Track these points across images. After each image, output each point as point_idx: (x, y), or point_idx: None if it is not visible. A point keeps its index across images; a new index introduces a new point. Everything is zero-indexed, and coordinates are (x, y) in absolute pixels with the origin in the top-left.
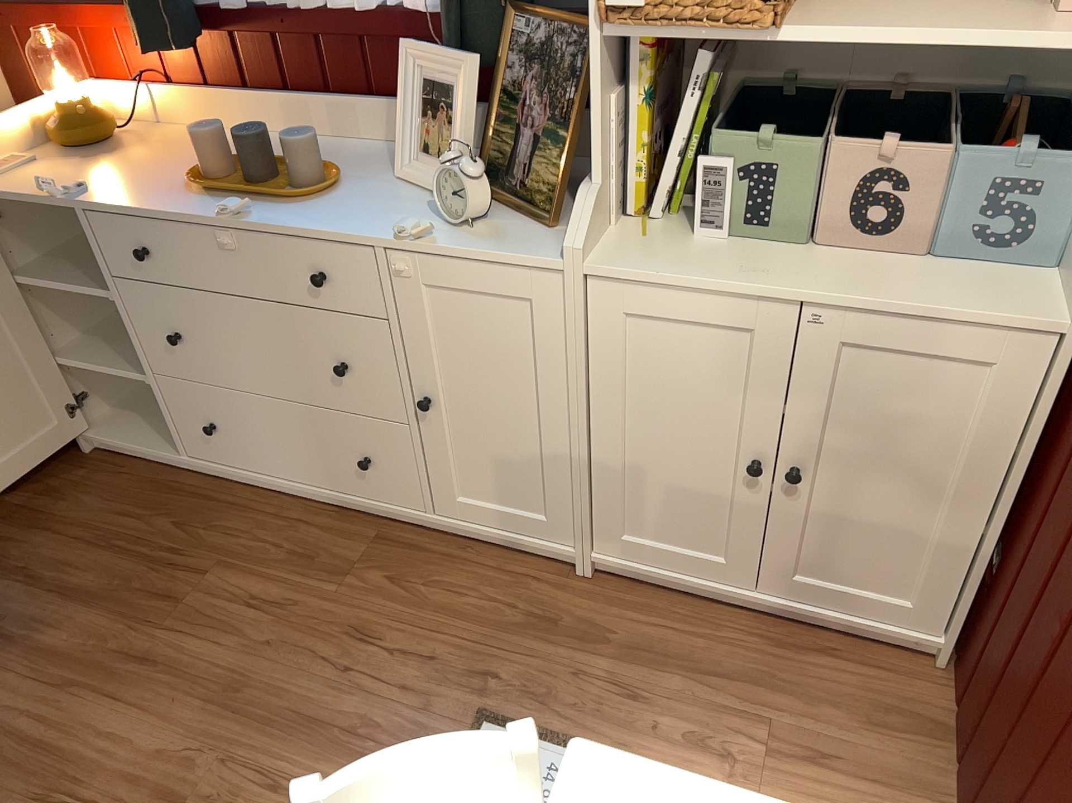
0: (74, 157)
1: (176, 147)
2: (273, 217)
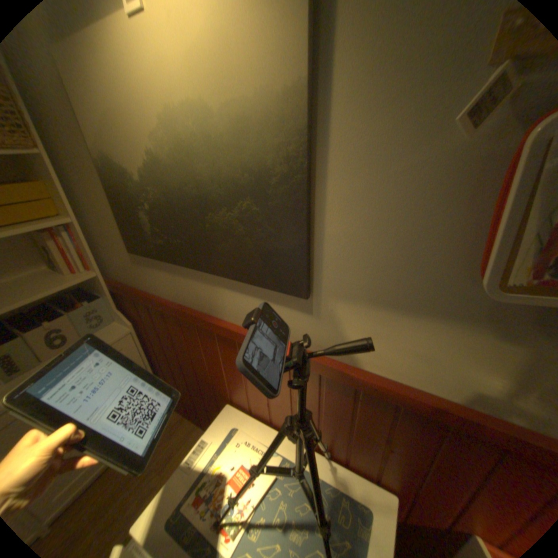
0: None
1: None
2: None
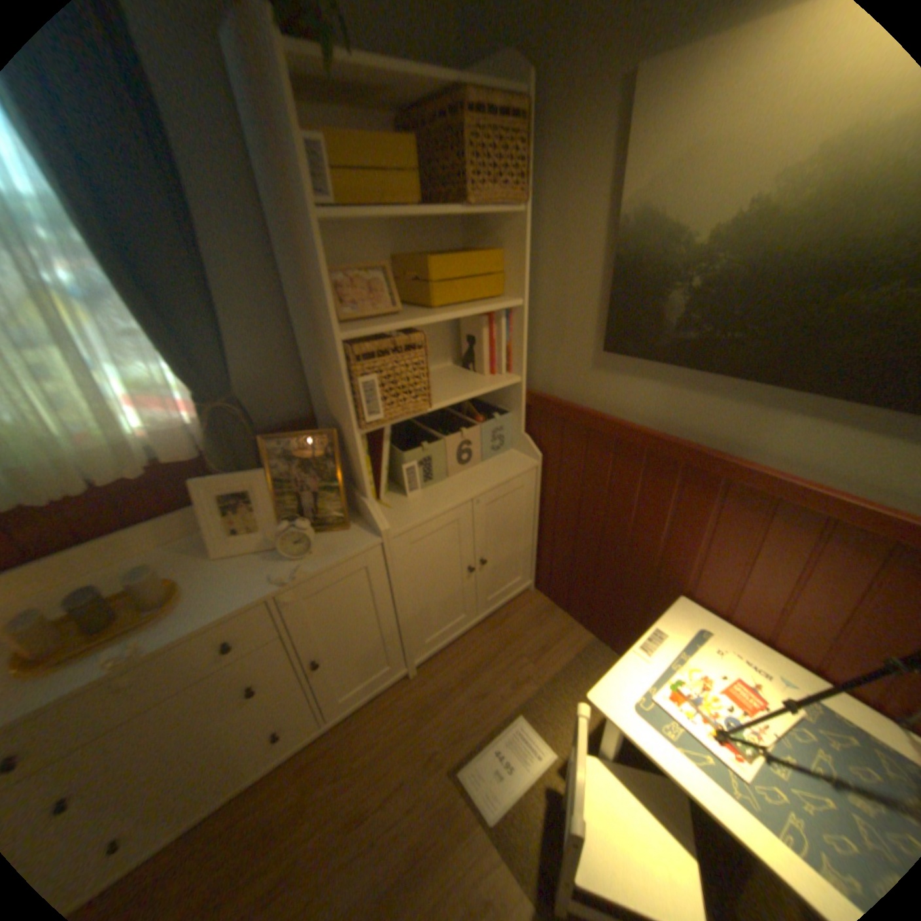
0: None
1: None
2: (166, 636)
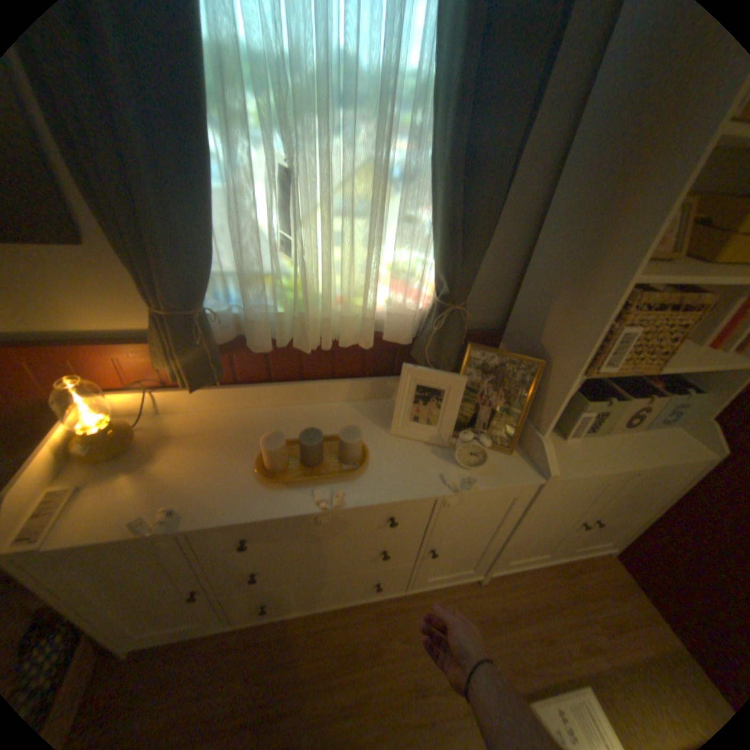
0: (114, 472)
1: (200, 436)
2: (359, 496)
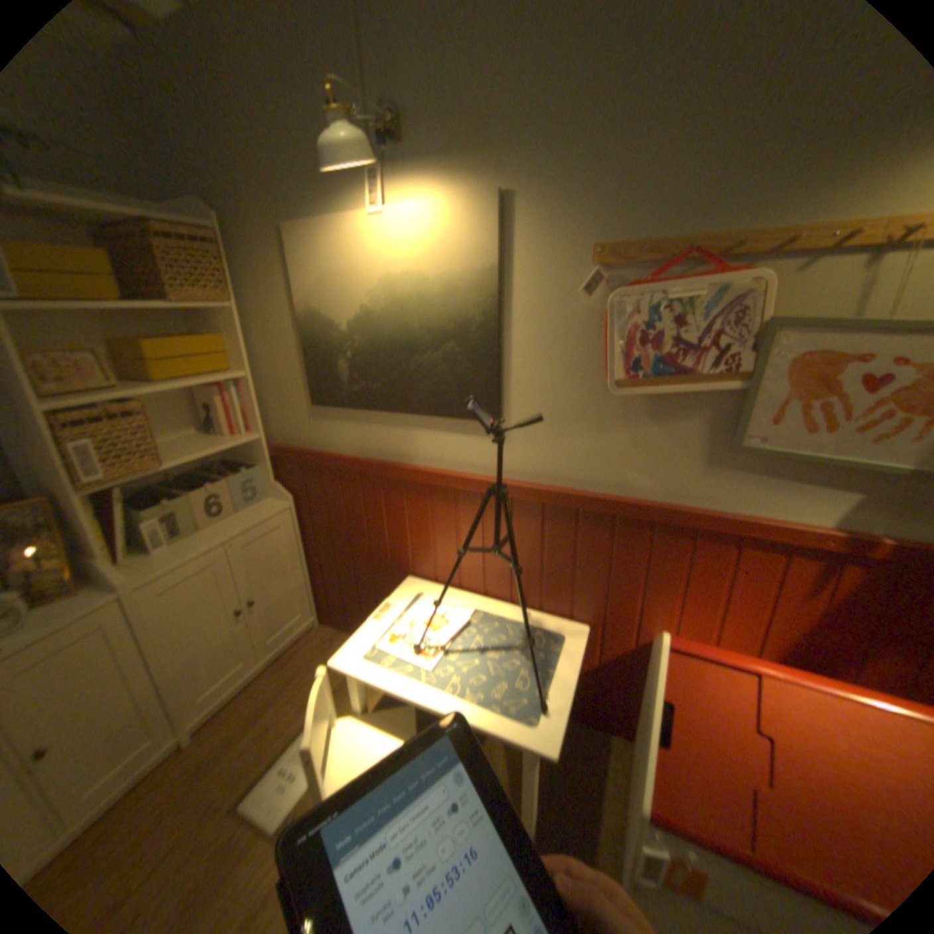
0: None
1: None
2: None
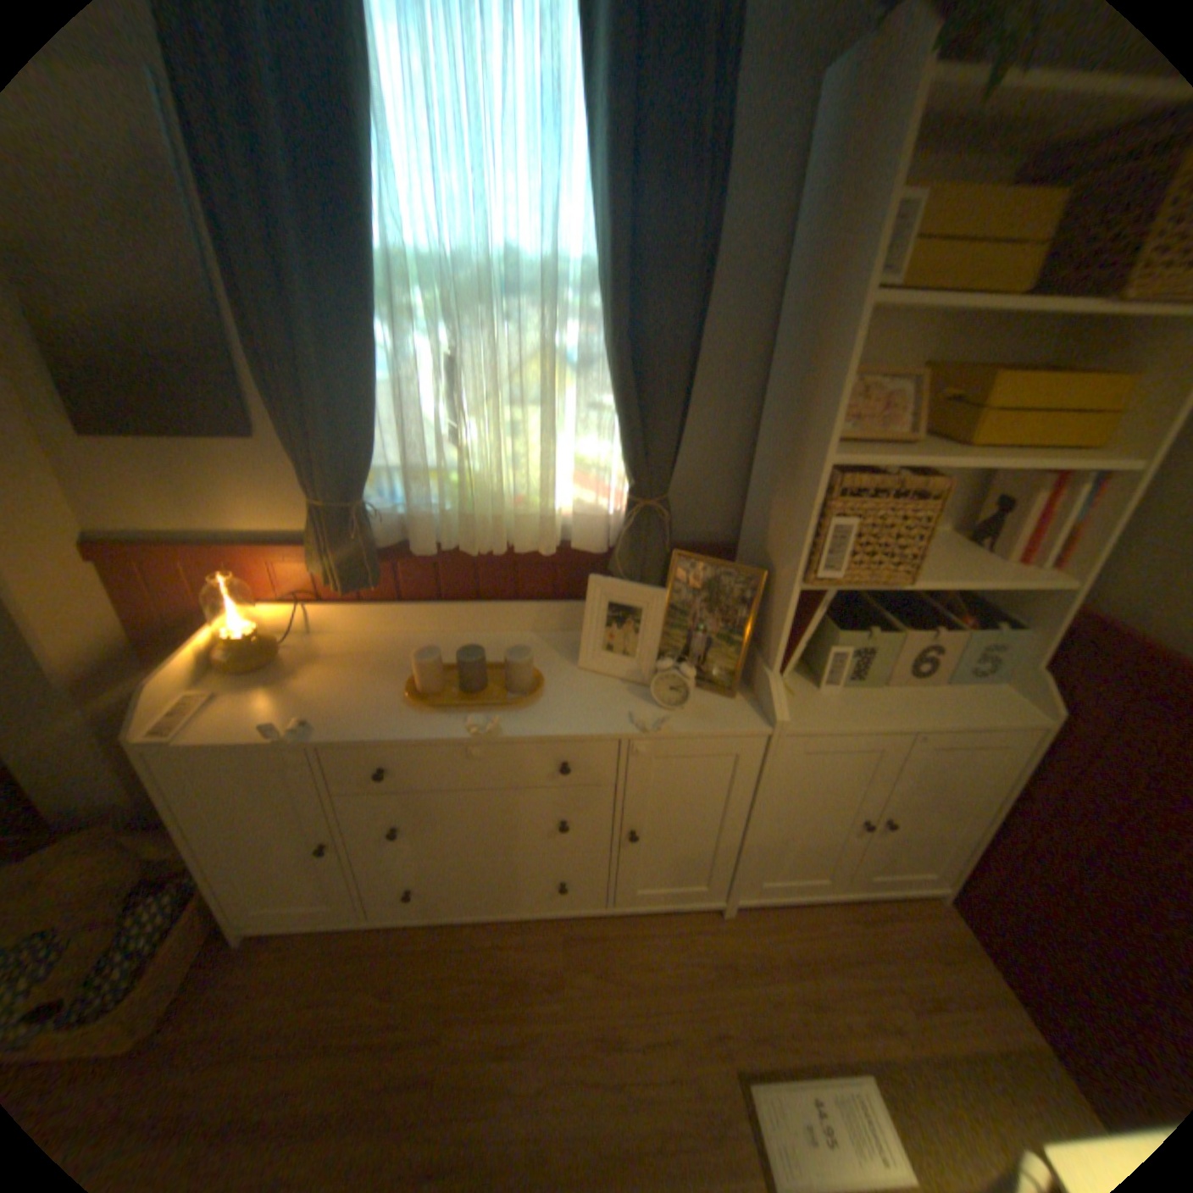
0: (252, 685)
1: (350, 658)
2: (521, 727)
